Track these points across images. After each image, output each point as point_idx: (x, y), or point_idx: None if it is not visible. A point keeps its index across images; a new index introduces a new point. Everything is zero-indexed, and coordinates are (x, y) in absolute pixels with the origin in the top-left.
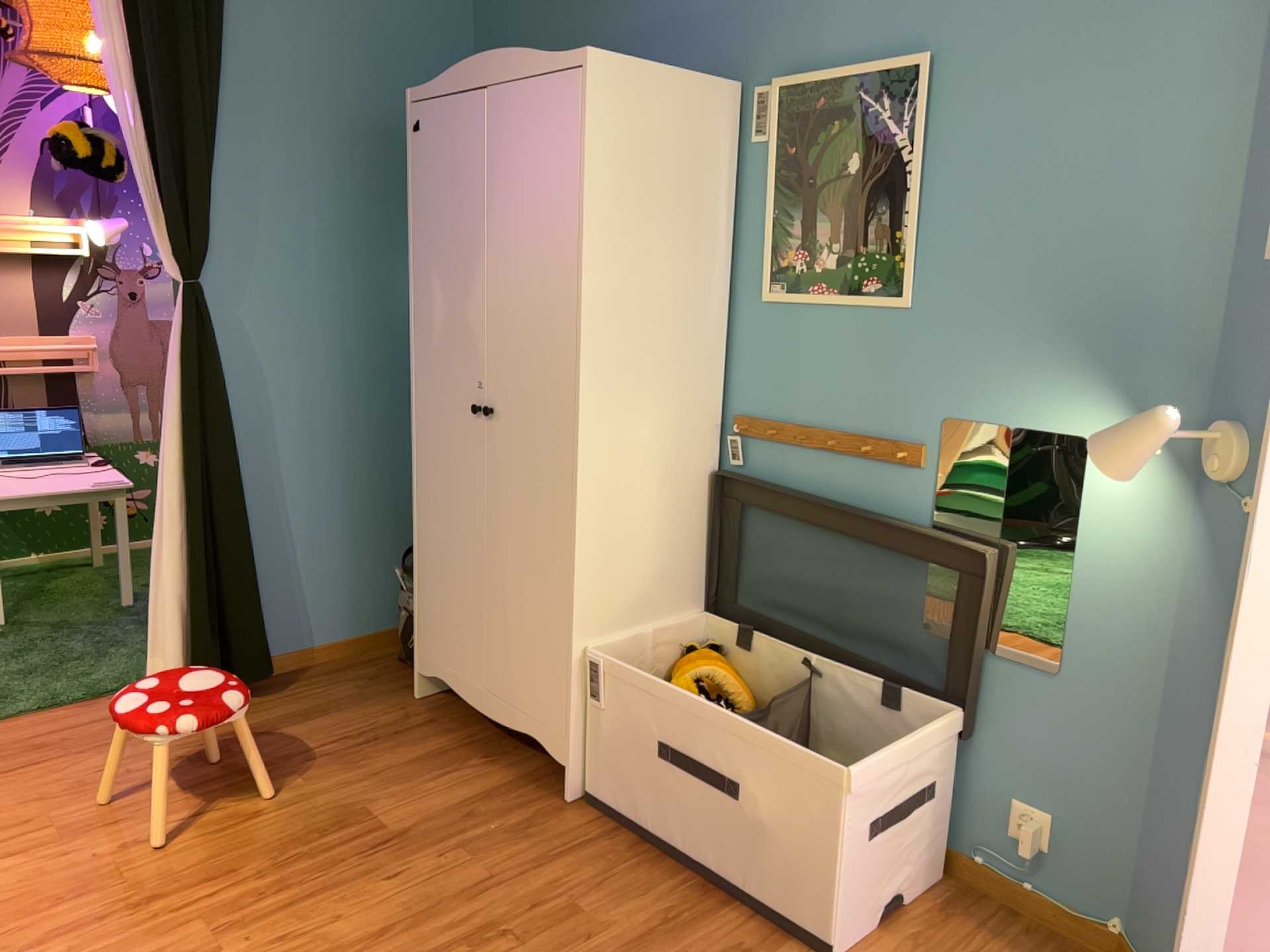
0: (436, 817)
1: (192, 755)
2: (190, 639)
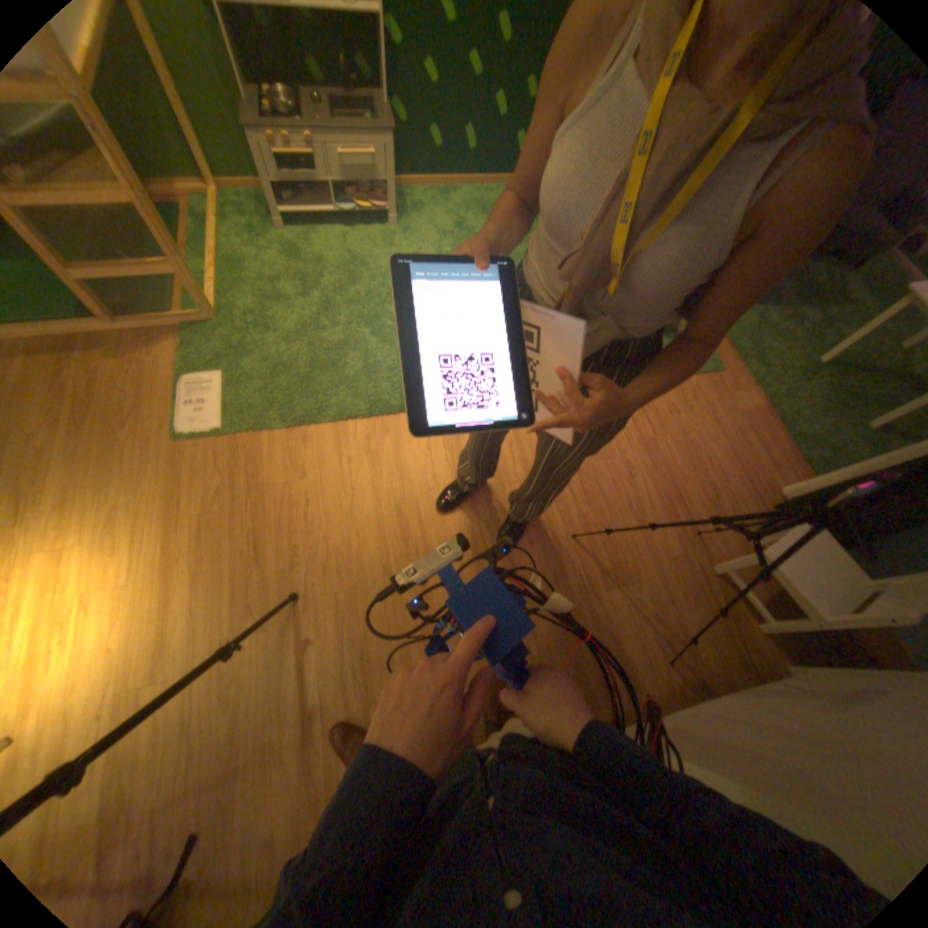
0: (605, 629)
1: (715, 507)
2: (812, 493)
